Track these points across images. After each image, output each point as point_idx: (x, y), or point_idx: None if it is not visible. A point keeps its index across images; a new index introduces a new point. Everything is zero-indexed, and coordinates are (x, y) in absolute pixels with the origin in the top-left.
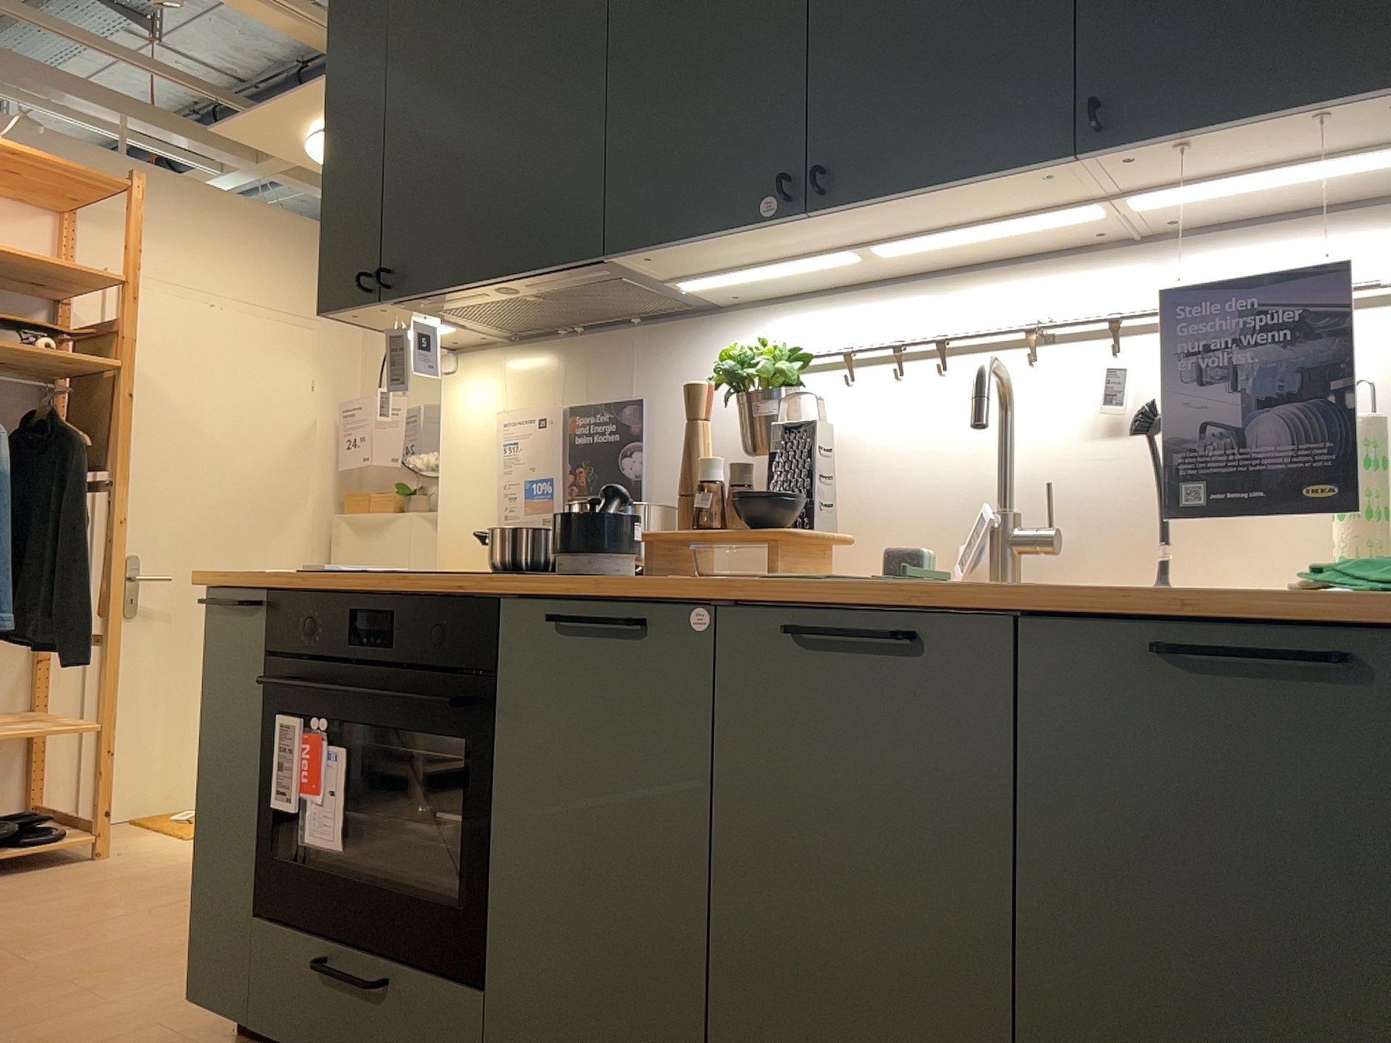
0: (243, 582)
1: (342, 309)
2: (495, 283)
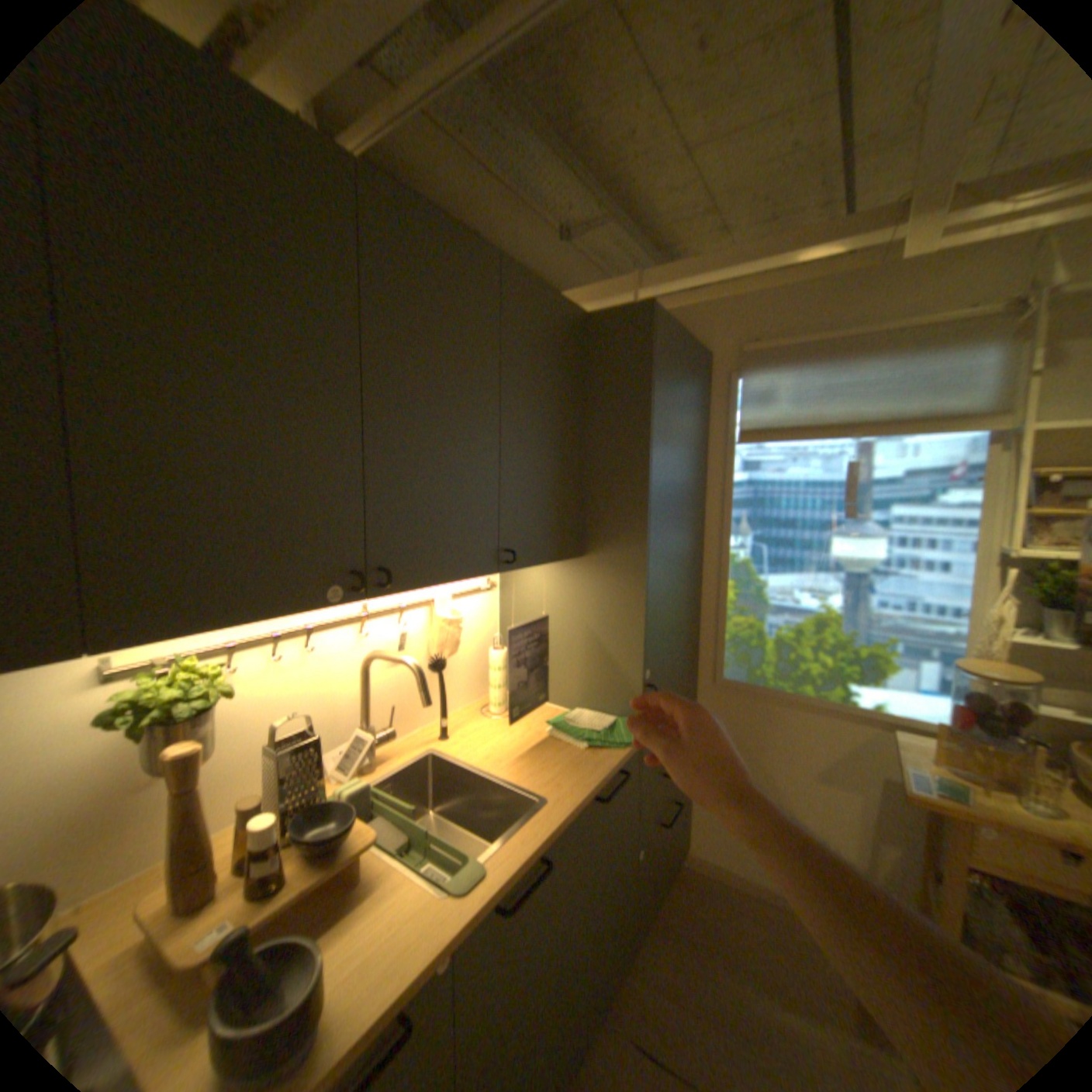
0: None
1: None
2: None
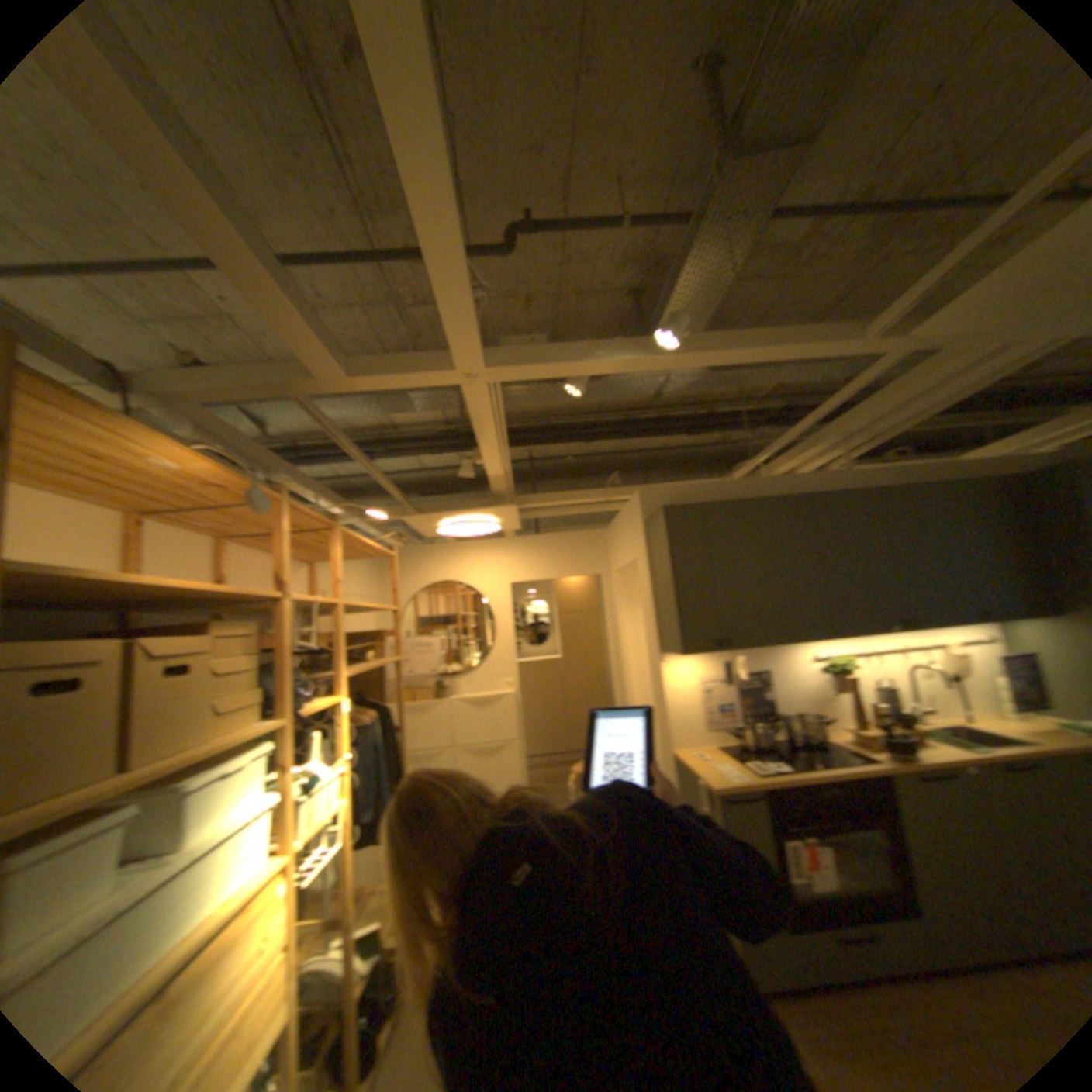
0: (755, 790)
1: (696, 654)
2: (781, 646)
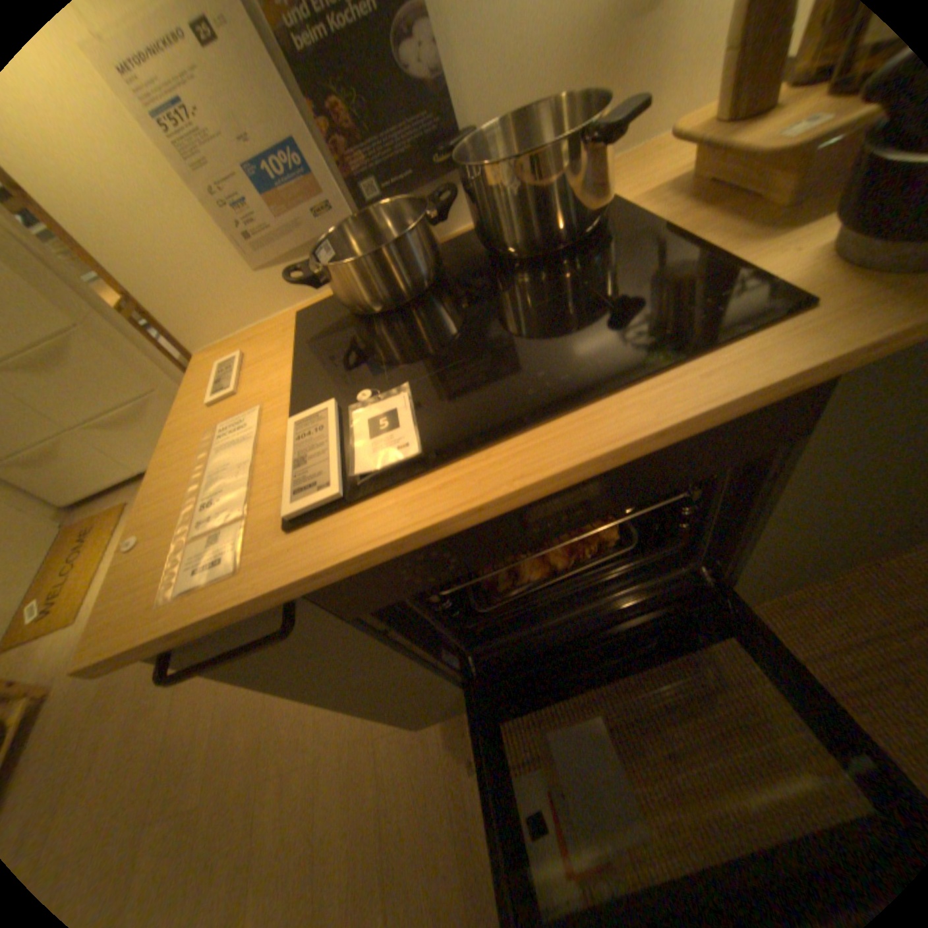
0: (232, 616)
1: None
2: None
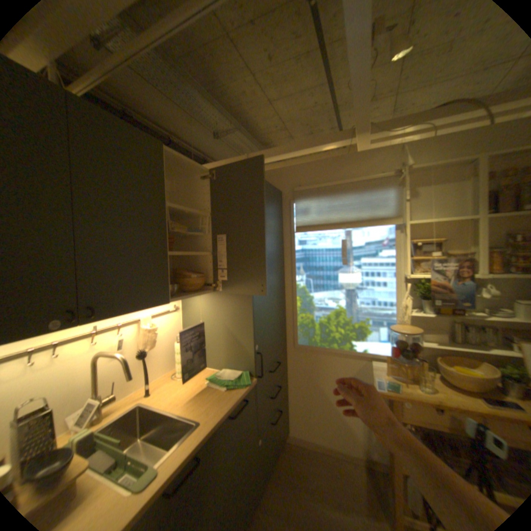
0: None
1: None
2: None
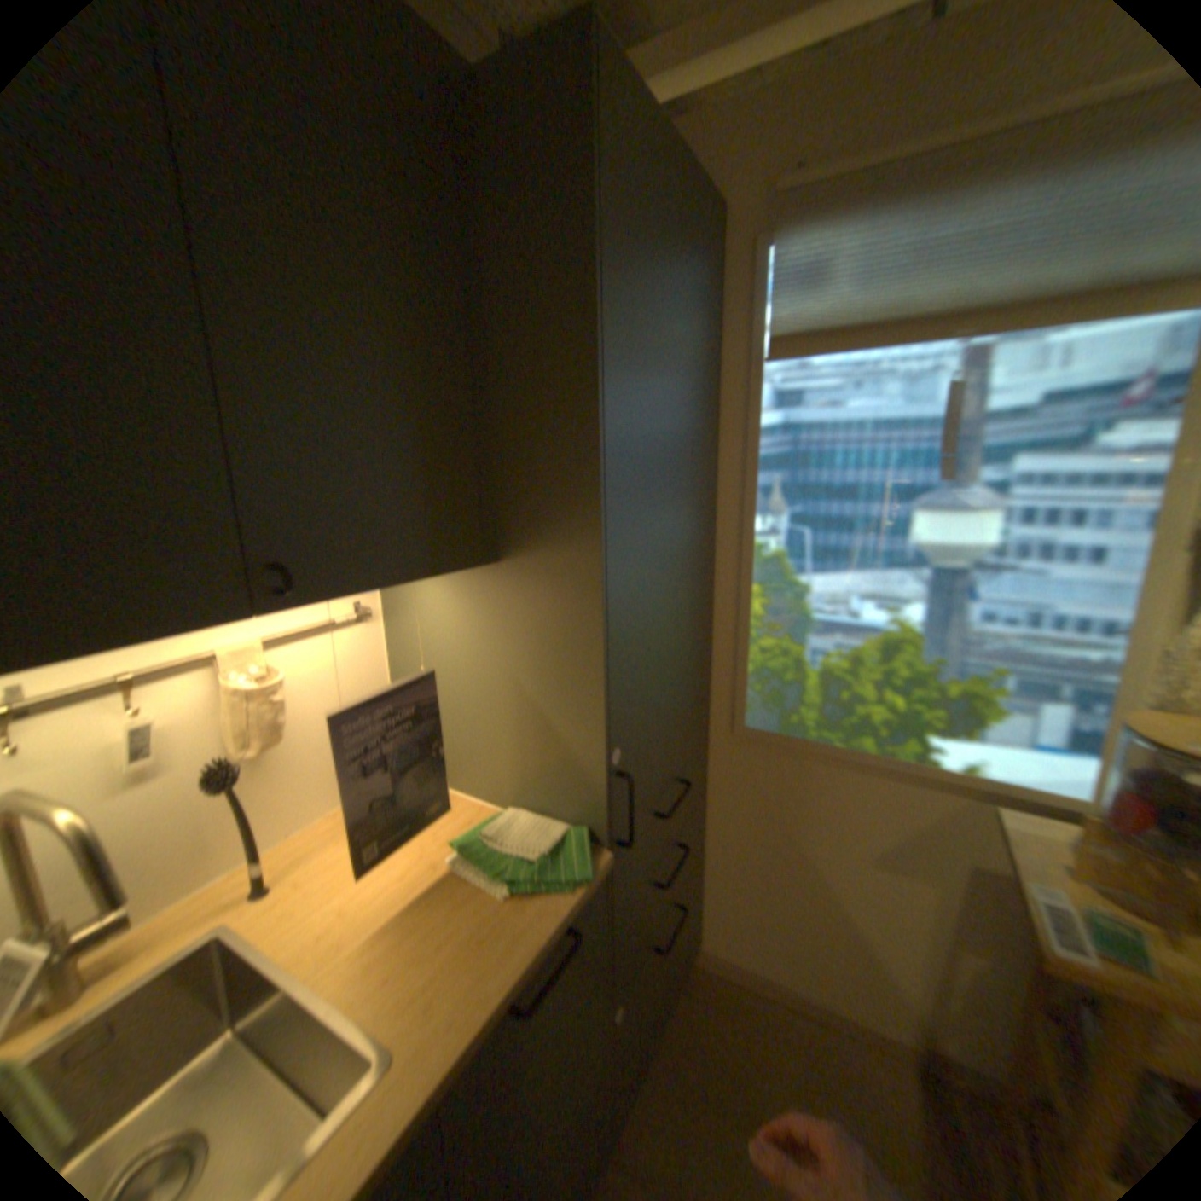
0: None
1: None
2: None
